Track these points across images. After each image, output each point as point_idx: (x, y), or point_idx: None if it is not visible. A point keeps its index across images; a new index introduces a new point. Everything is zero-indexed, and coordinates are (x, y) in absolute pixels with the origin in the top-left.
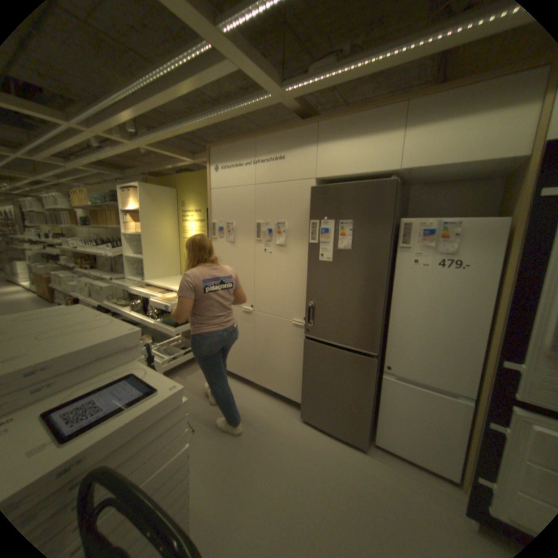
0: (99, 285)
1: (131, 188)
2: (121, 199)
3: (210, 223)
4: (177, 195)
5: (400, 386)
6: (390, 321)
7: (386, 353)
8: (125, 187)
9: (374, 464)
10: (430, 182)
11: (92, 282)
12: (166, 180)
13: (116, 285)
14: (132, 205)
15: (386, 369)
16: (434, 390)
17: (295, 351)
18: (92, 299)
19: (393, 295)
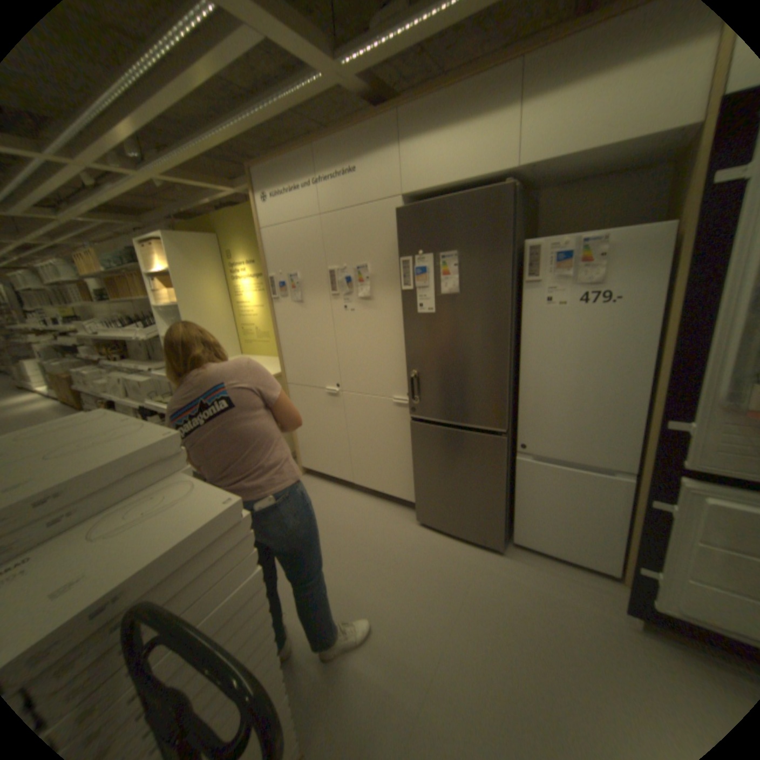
0: (134, 380)
1: (152, 241)
2: (141, 258)
3: (266, 277)
4: (218, 242)
5: (540, 468)
6: (521, 385)
7: (519, 427)
8: (144, 239)
9: (512, 566)
10: (567, 181)
11: (125, 377)
12: (199, 222)
13: (157, 378)
14: (158, 264)
15: (519, 448)
16: (584, 468)
17: (401, 438)
18: (130, 400)
19: (522, 349)
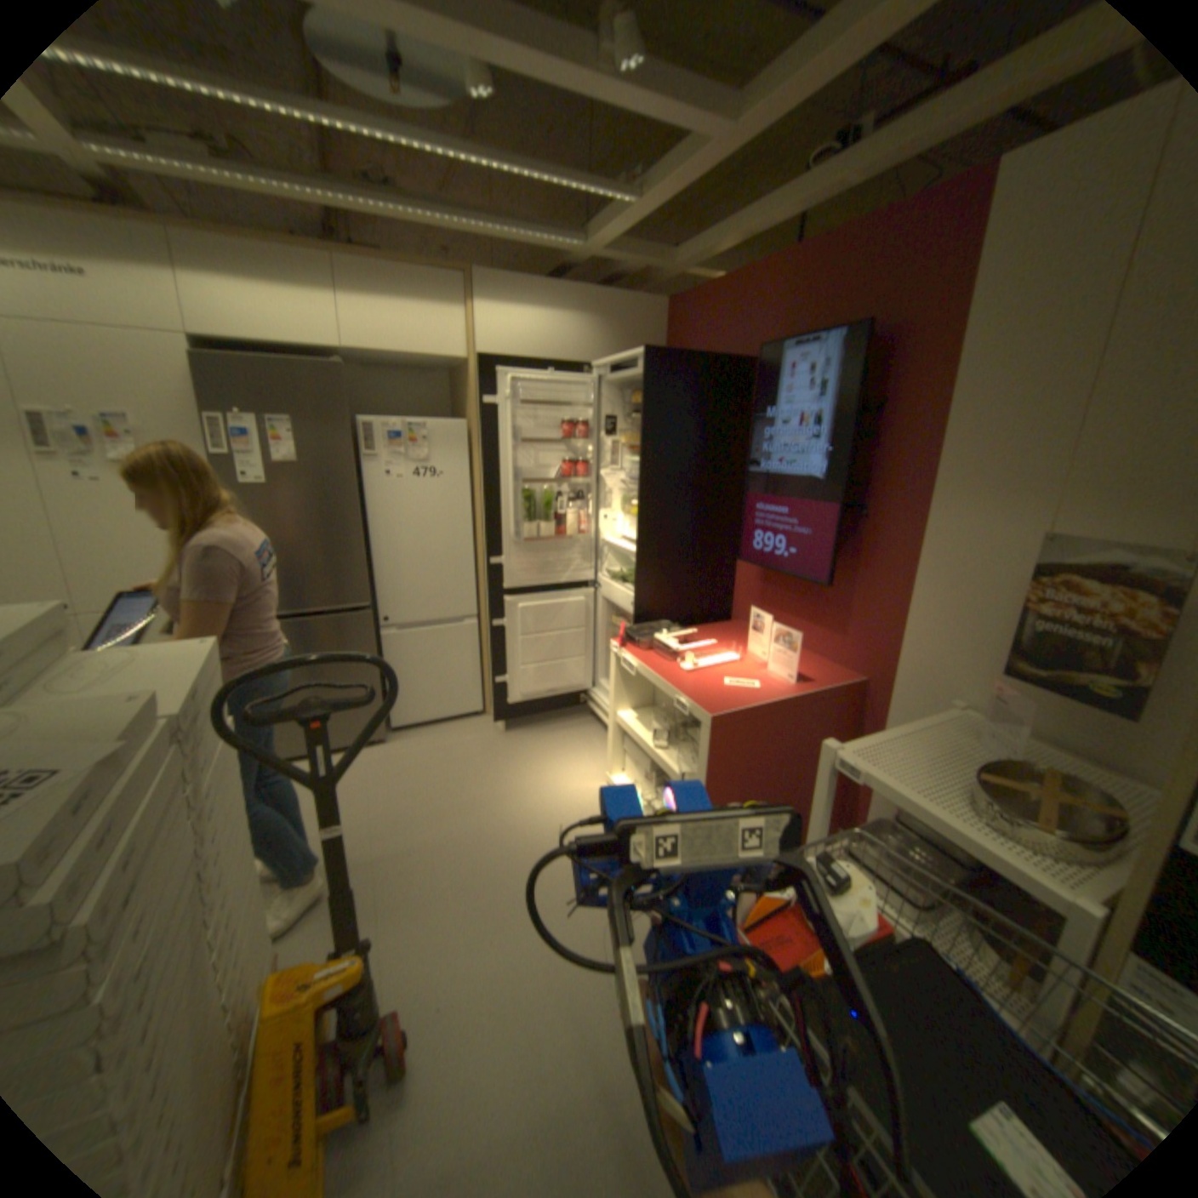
0: None
1: None
2: None
3: None
4: None
5: (405, 637)
6: (372, 559)
7: (377, 603)
8: None
9: (398, 746)
10: (371, 366)
11: None
12: None
13: None
14: None
15: (382, 623)
16: (440, 625)
17: None
18: None
19: (368, 523)
